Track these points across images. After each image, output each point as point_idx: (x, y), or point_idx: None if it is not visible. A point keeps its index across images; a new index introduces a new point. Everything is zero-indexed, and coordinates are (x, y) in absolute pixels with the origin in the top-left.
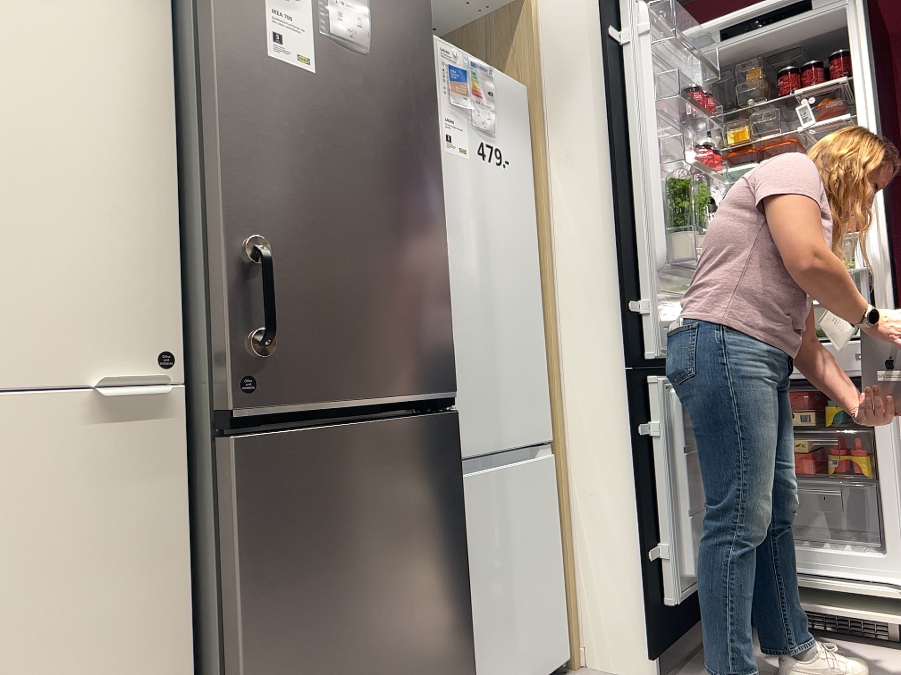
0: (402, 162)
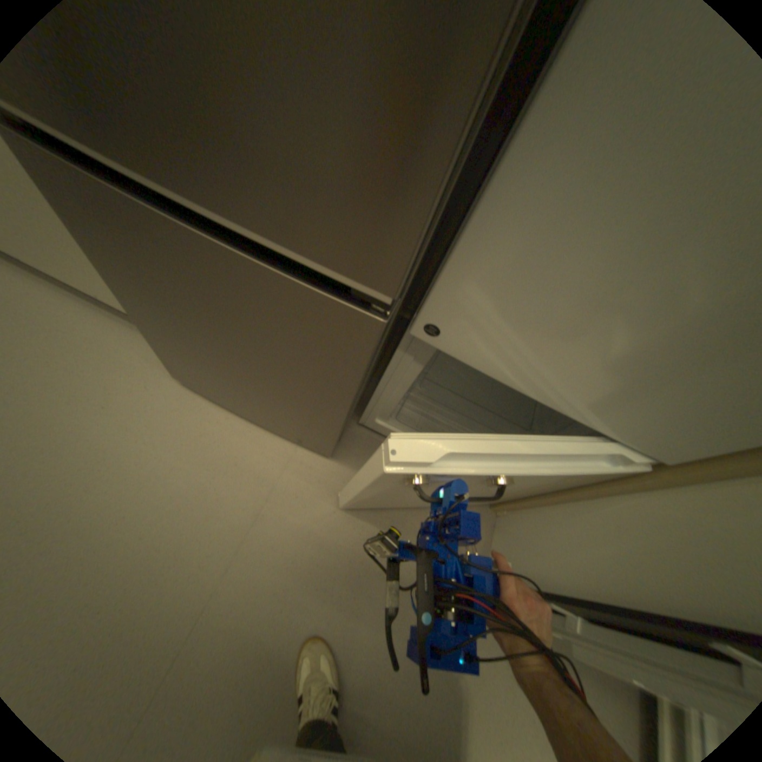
0: None
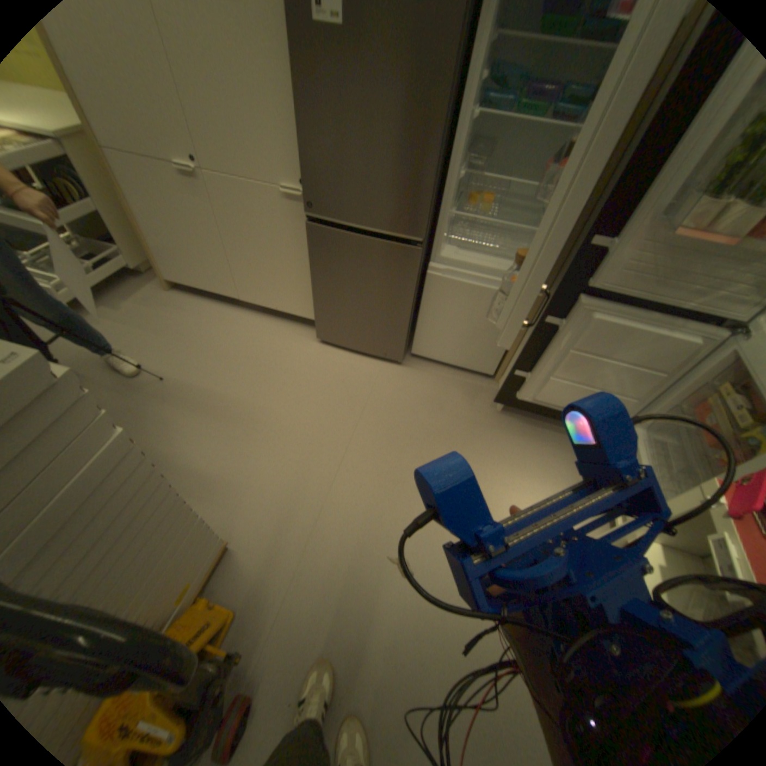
0: (407, 86)
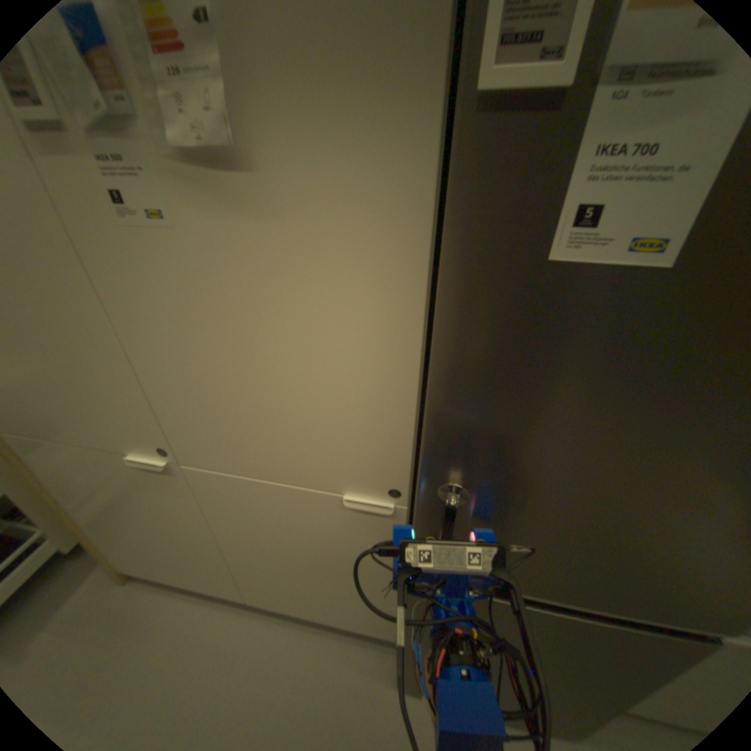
0: None
